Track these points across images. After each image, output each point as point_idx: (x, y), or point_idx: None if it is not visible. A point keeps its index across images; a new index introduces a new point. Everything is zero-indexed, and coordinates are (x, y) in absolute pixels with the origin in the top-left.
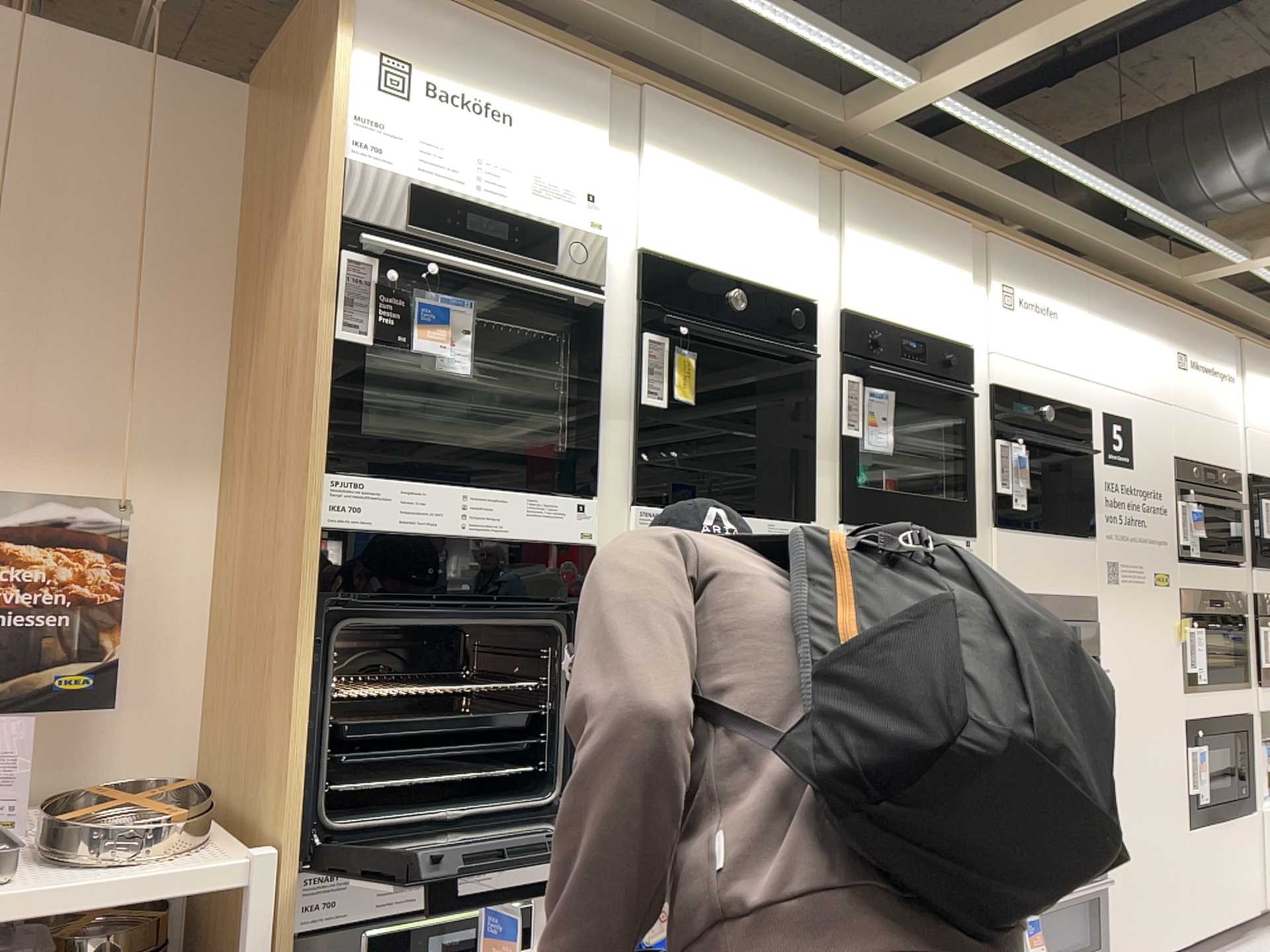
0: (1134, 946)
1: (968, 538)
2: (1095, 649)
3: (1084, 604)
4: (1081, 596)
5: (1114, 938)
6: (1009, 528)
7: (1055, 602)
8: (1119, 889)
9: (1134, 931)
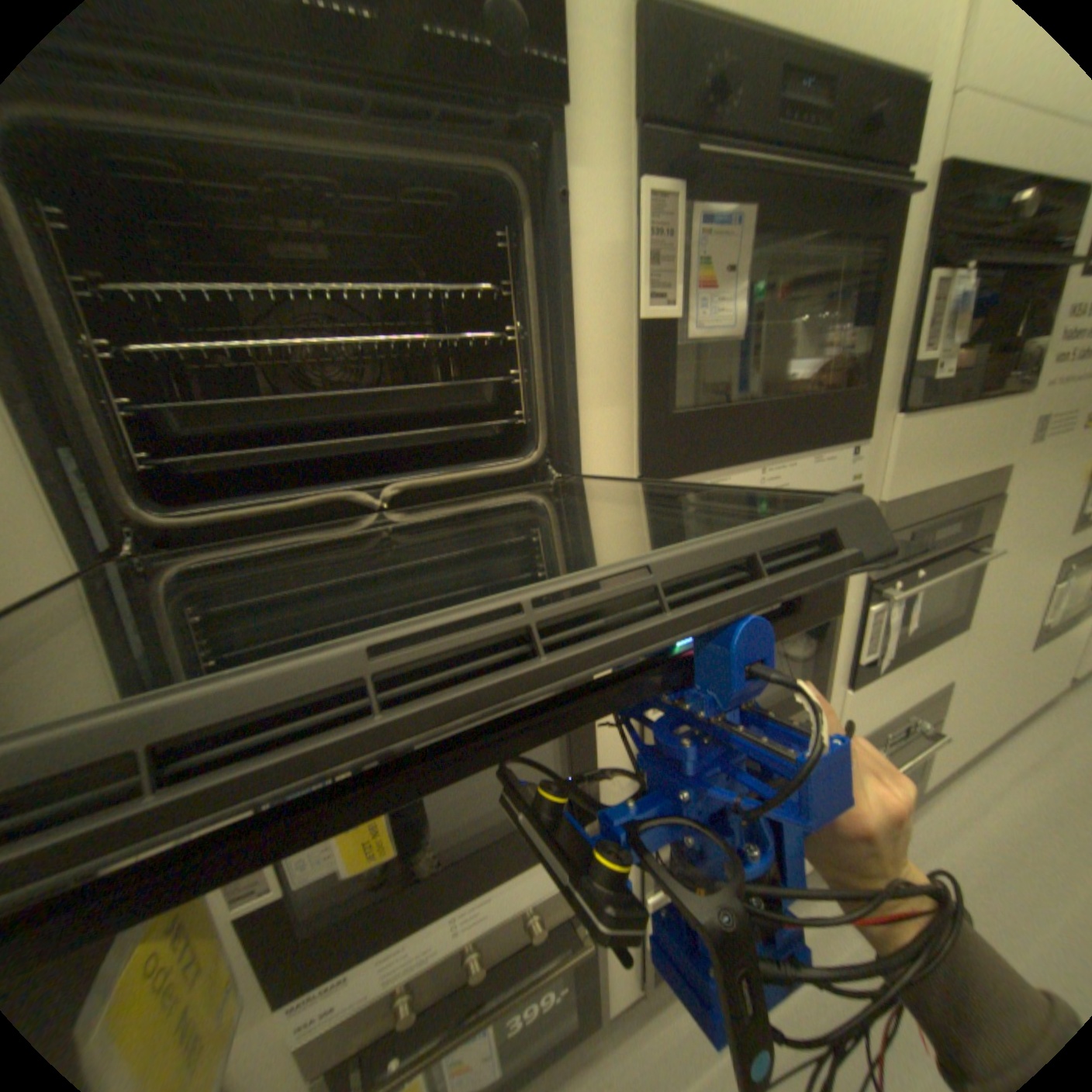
0: (952, 765)
1: (861, 443)
2: (994, 528)
3: (997, 481)
4: (993, 467)
5: (936, 768)
6: (923, 408)
7: (962, 490)
8: (951, 732)
9: (955, 754)
